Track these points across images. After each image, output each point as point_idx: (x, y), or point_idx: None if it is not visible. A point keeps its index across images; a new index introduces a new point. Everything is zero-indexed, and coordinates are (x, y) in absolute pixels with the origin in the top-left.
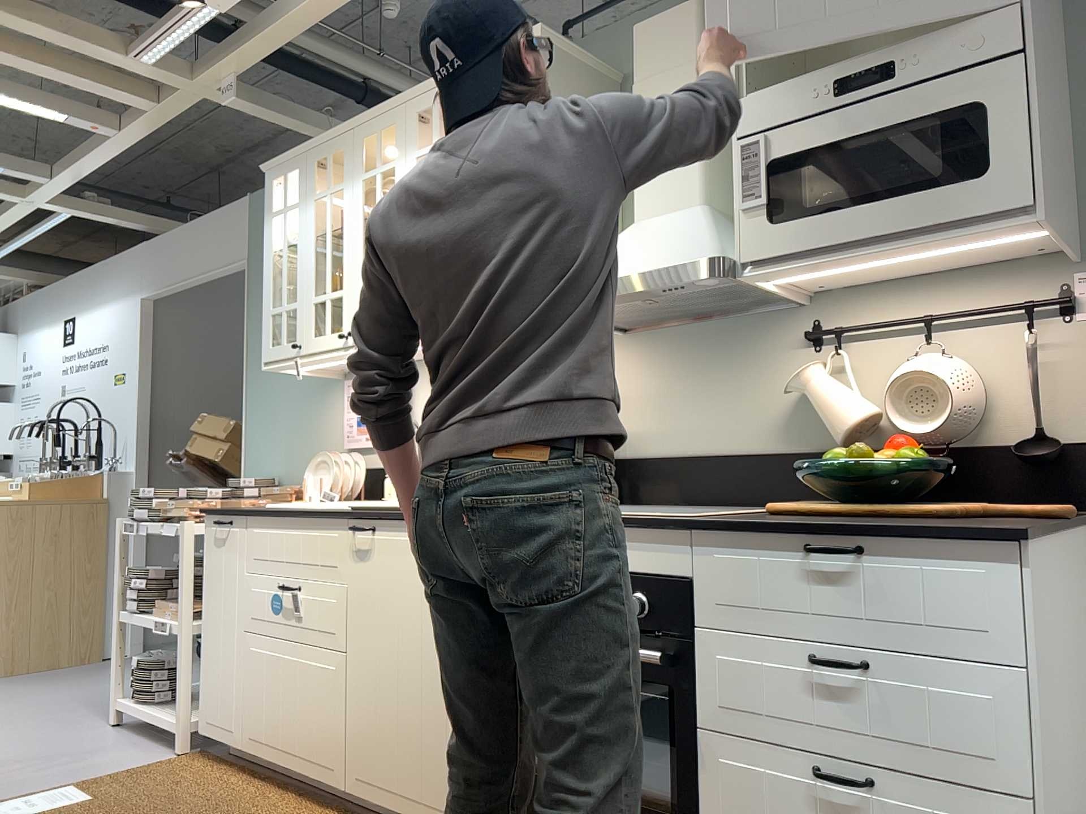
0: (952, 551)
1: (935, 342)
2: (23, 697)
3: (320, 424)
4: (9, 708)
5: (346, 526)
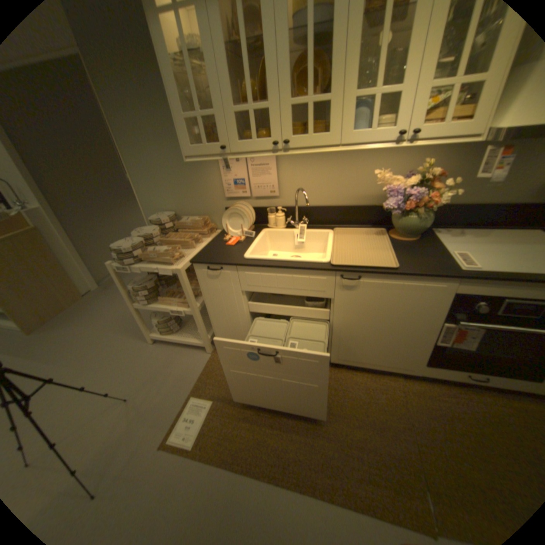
0: None
1: None
2: (75, 339)
3: (200, 183)
4: (79, 351)
5: (336, 275)
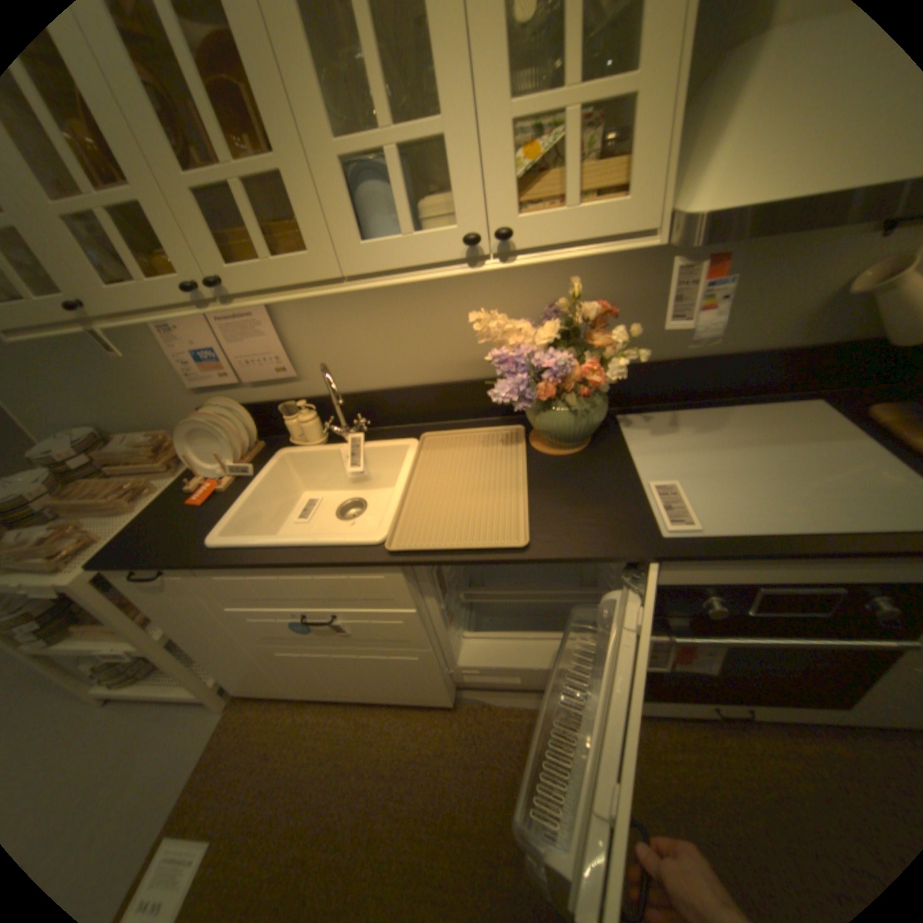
0: None
1: None
2: None
3: (124, 363)
4: None
5: (400, 570)
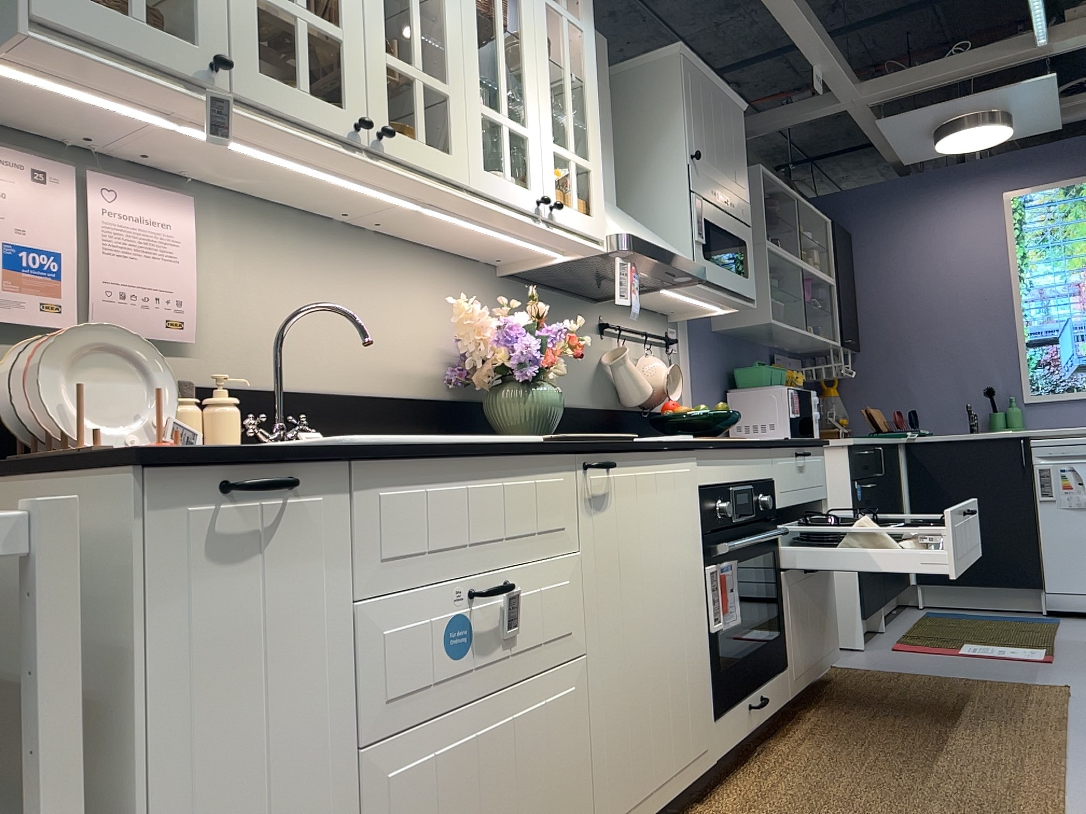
0: (818, 451)
1: (643, 348)
2: None
3: None
4: None
5: (575, 464)
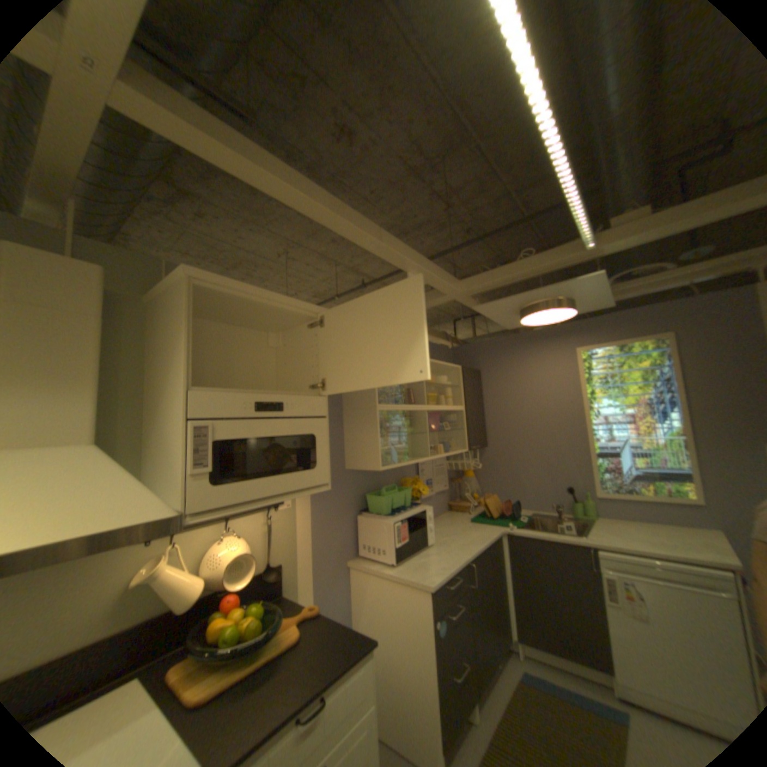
0: (354, 671)
1: (225, 528)
2: None
3: None
4: None
5: None
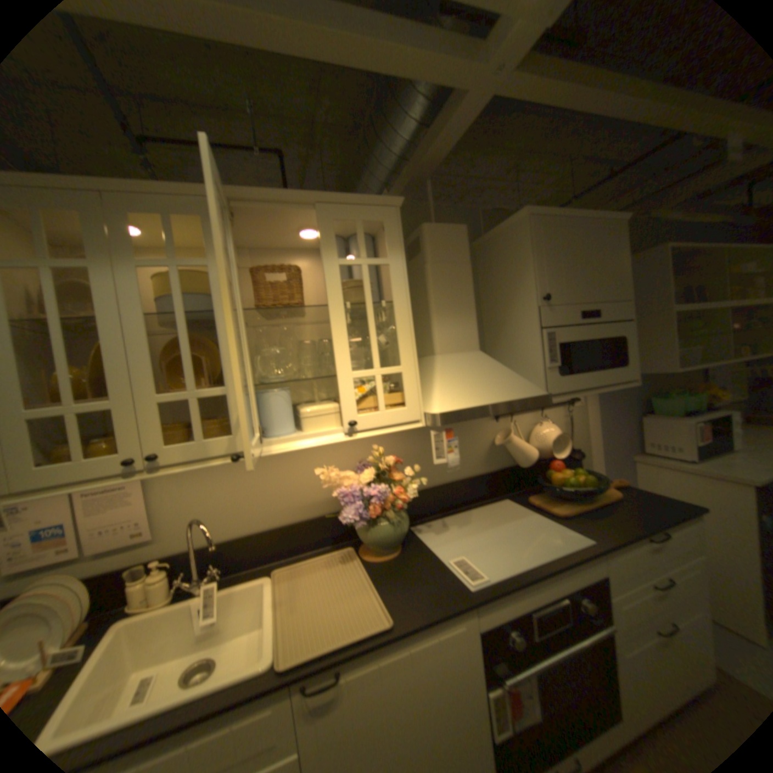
0: (689, 525)
1: (540, 416)
2: None
3: None
4: None
5: (290, 694)
